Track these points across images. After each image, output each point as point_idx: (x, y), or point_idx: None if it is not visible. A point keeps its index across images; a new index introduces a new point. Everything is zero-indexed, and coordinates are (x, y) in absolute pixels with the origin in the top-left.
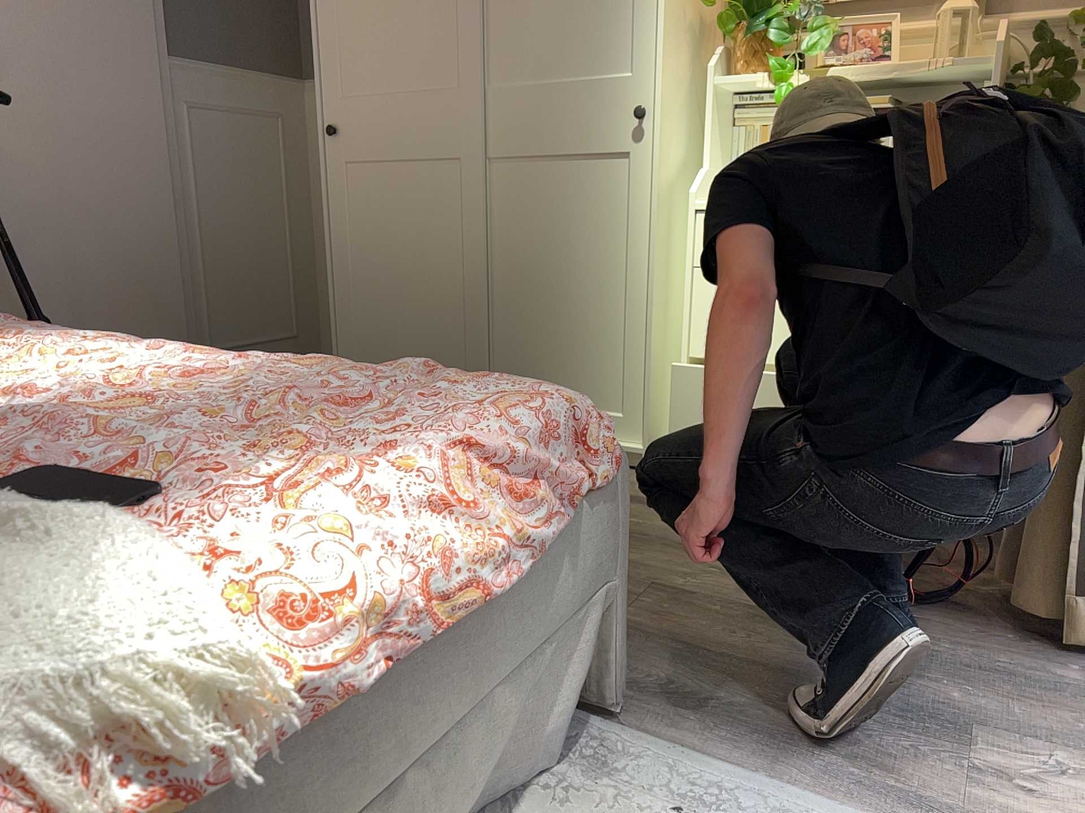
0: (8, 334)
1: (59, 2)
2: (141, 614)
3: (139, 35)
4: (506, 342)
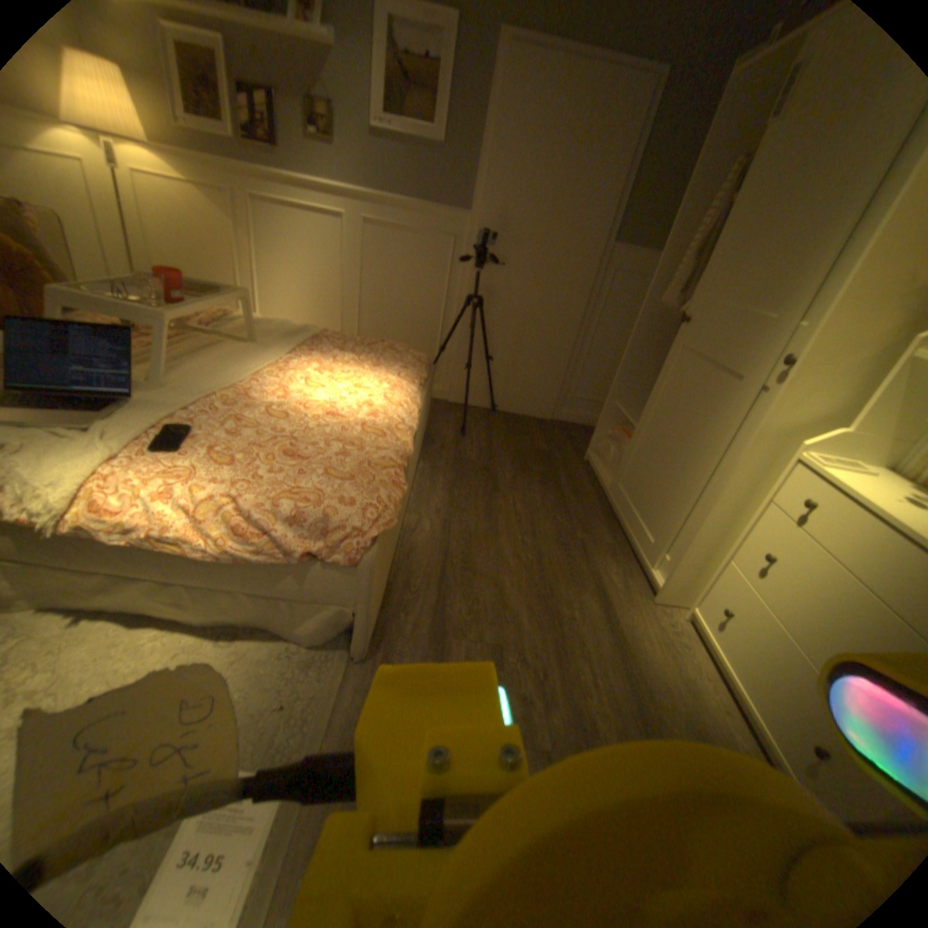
0: (397, 363)
1: (560, 209)
2: (70, 476)
3: (598, 227)
4: (650, 471)
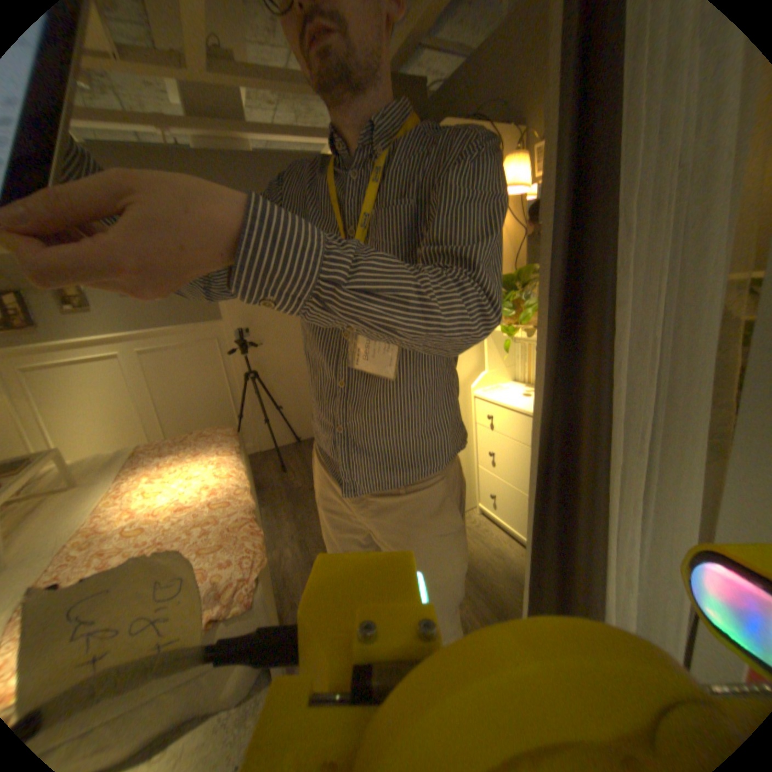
0: (213, 445)
1: None
2: None
3: None
4: None
